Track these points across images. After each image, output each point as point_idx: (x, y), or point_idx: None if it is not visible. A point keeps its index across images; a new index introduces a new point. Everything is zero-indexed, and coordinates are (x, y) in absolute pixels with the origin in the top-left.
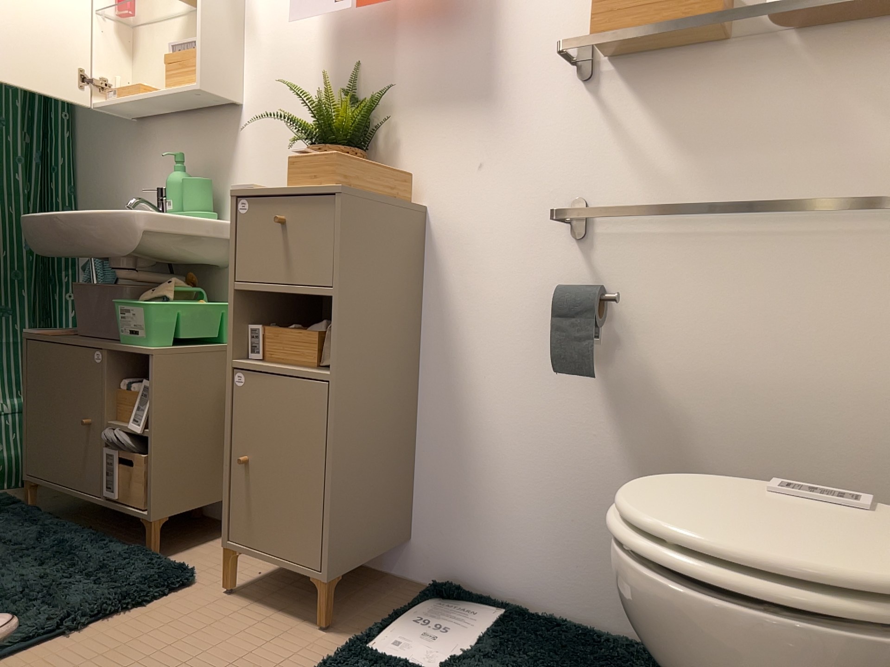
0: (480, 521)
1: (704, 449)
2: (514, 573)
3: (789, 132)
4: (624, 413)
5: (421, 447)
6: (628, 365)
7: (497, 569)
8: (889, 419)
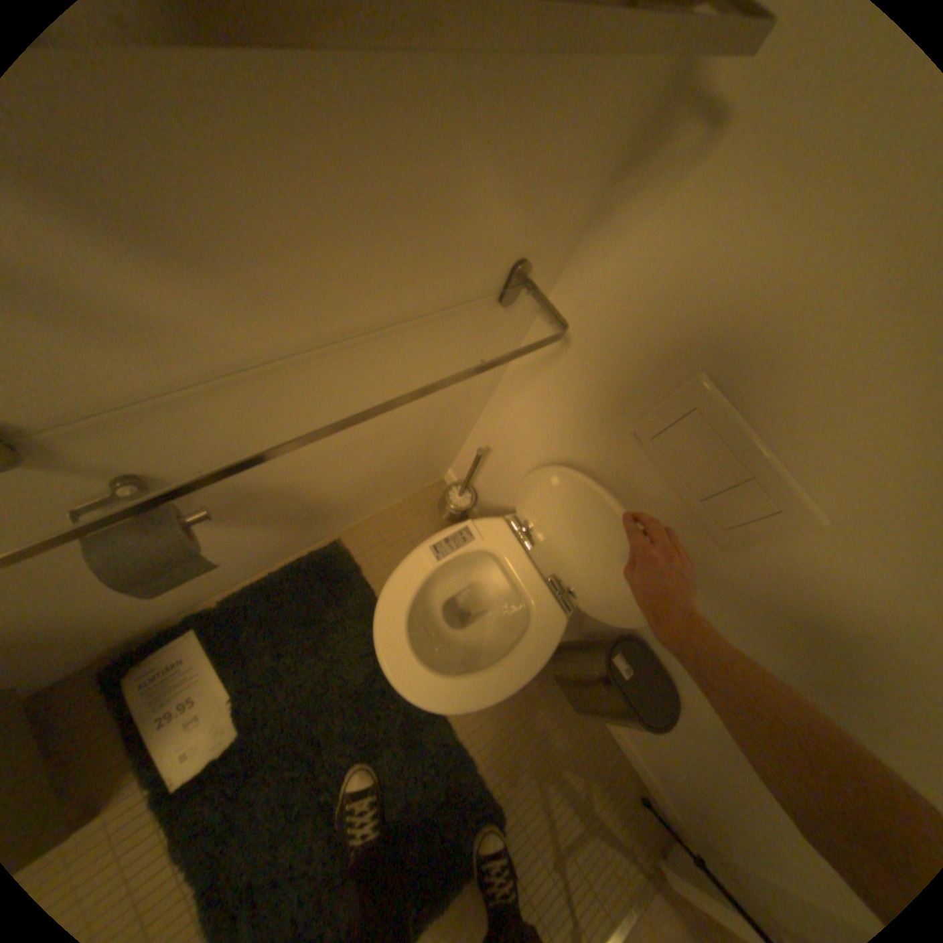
0: (101, 629)
1: (312, 486)
2: (167, 610)
3: (382, 199)
4: (226, 514)
5: None
6: (213, 494)
7: (148, 620)
8: (437, 410)
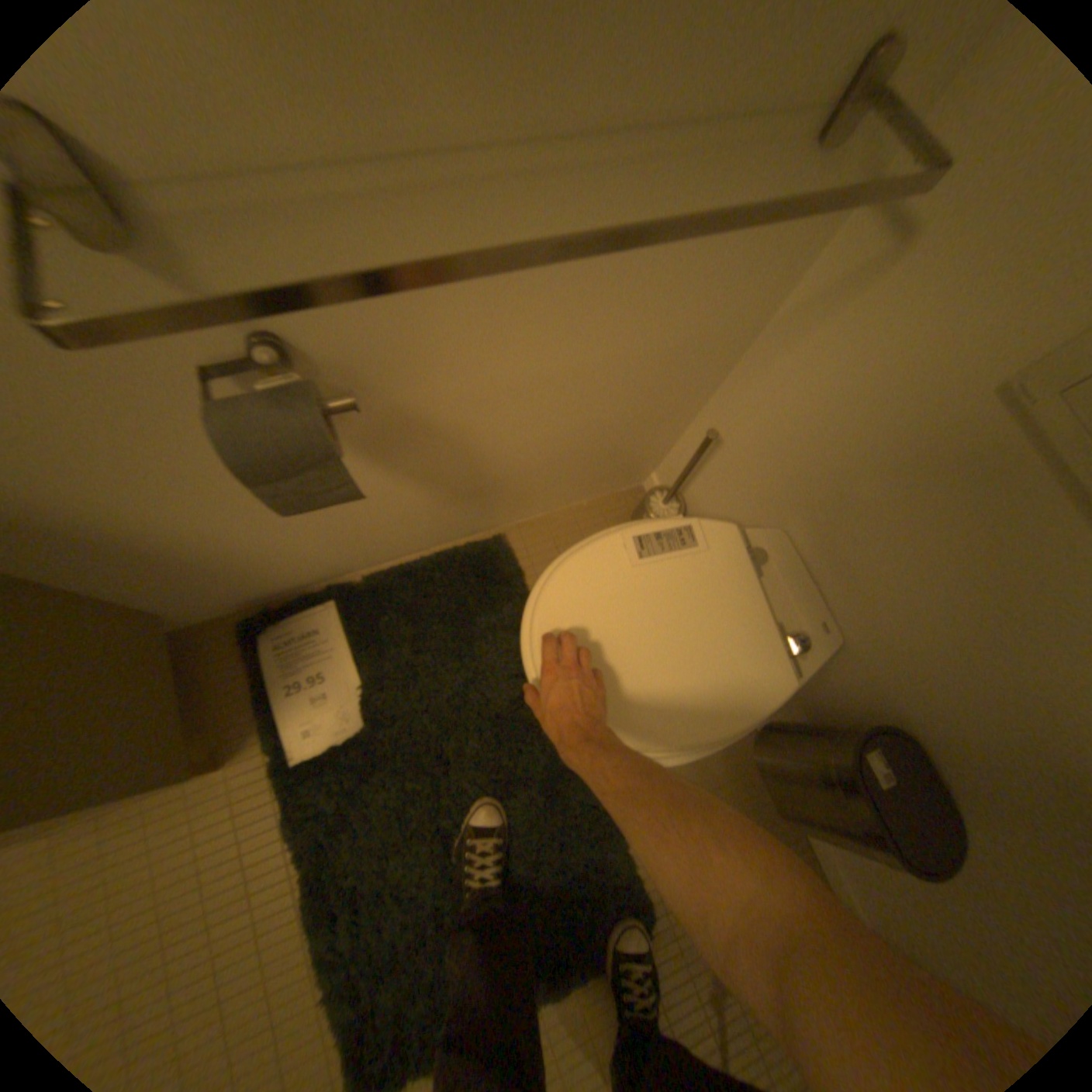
0: (245, 573)
1: (487, 440)
2: (313, 571)
3: None
4: (383, 450)
5: (78, 583)
6: (370, 409)
7: (292, 577)
8: (664, 359)
